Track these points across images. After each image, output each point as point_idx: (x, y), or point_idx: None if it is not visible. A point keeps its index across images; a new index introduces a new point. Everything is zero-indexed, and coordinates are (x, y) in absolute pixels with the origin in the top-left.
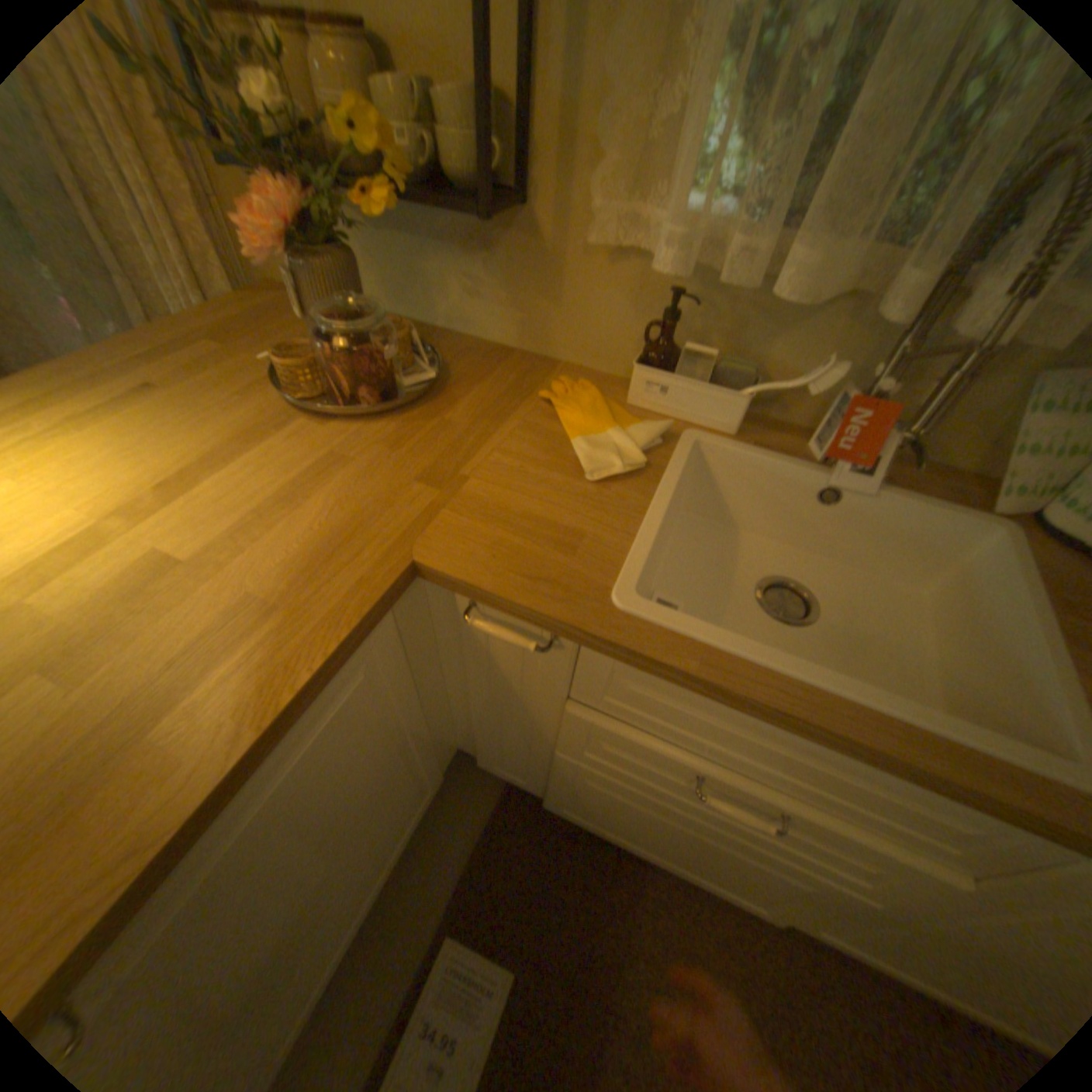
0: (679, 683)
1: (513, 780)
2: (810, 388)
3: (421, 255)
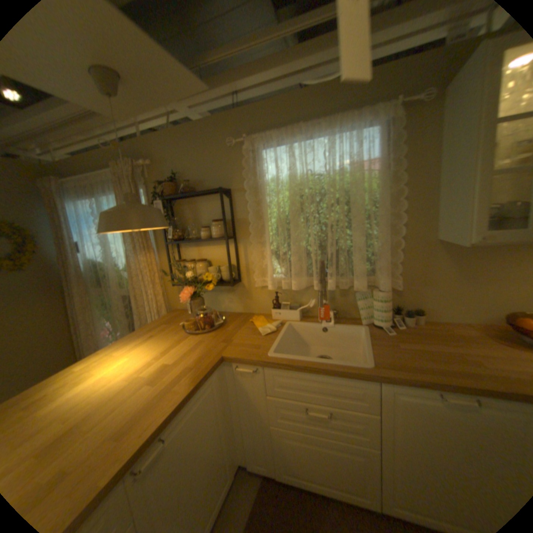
0: (284, 369)
1: (261, 471)
2: (310, 306)
3: (218, 296)
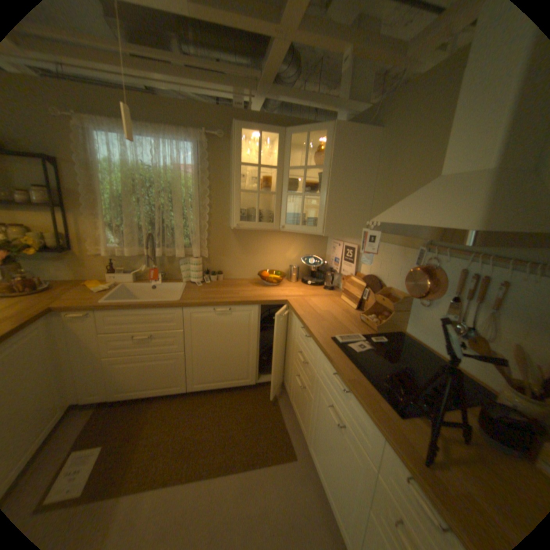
0: (113, 309)
1: (94, 400)
2: (142, 270)
3: (40, 265)
